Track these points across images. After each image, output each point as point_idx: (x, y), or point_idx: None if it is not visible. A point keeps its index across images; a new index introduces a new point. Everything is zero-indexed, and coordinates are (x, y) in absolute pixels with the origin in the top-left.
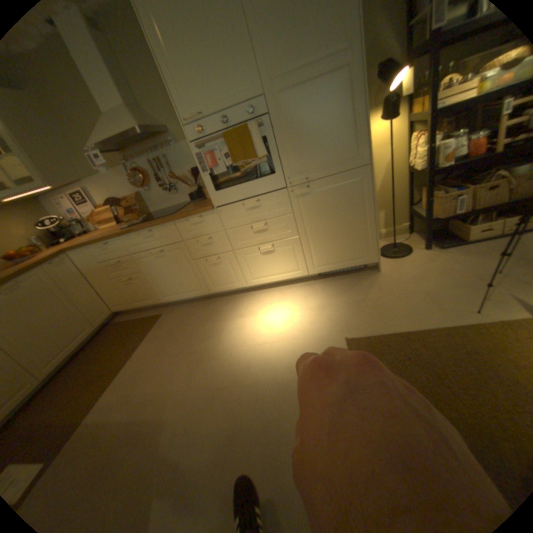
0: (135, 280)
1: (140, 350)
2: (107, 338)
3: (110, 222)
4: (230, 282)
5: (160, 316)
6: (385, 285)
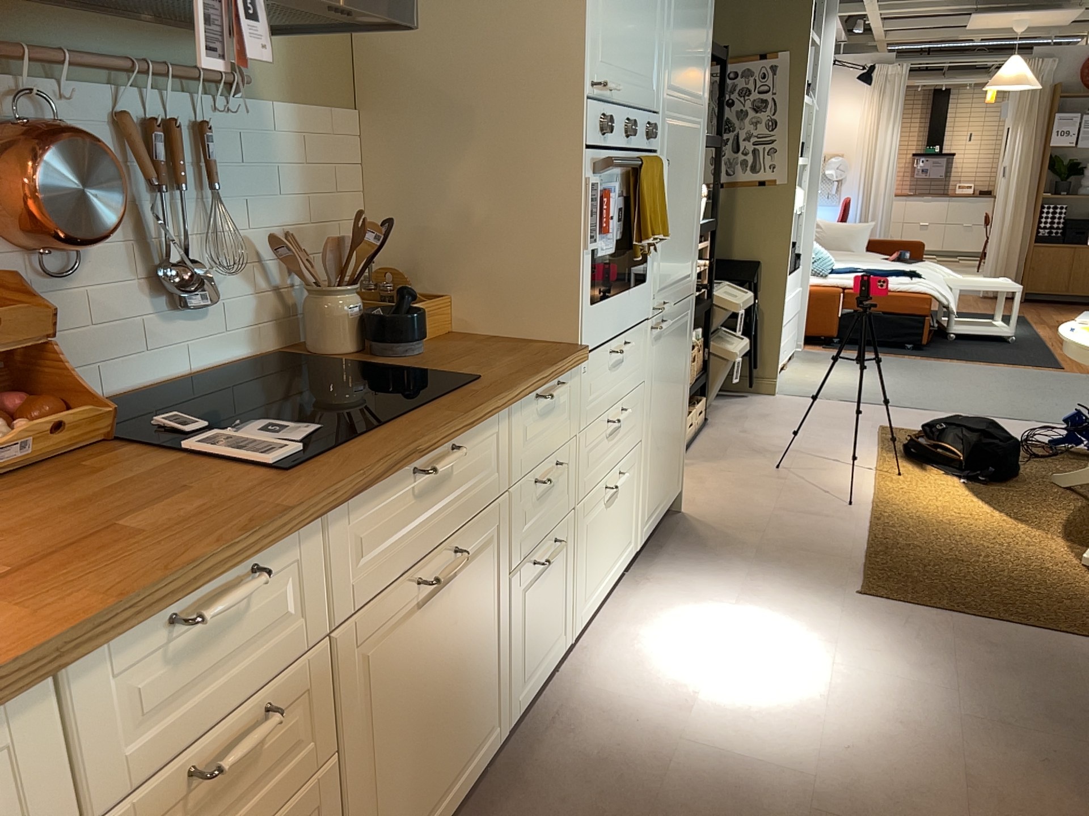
0: None
1: None
2: None
3: None
4: (551, 645)
5: None
6: (729, 522)
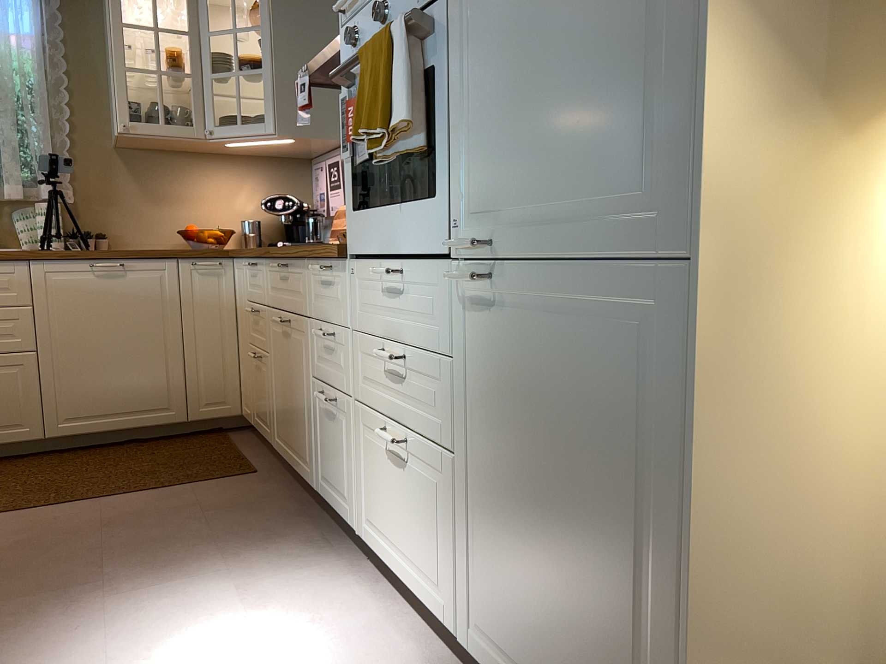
0: (263, 367)
1: (130, 499)
2: (177, 449)
3: None
4: (341, 495)
5: (249, 474)
6: None
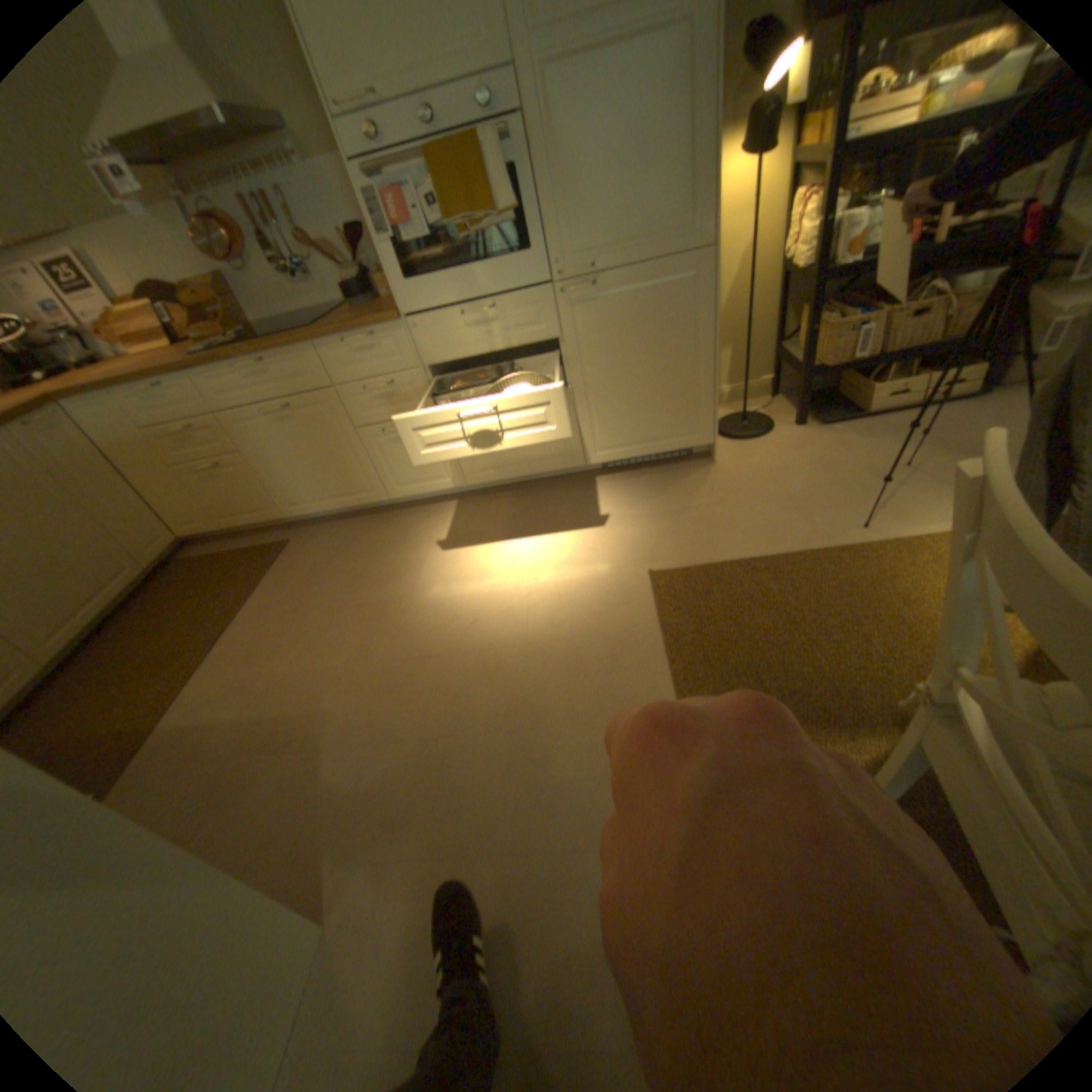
0: (227, 469)
1: (253, 605)
2: (175, 587)
3: (156, 340)
4: (432, 478)
5: (287, 544)
6: (722, 484)
